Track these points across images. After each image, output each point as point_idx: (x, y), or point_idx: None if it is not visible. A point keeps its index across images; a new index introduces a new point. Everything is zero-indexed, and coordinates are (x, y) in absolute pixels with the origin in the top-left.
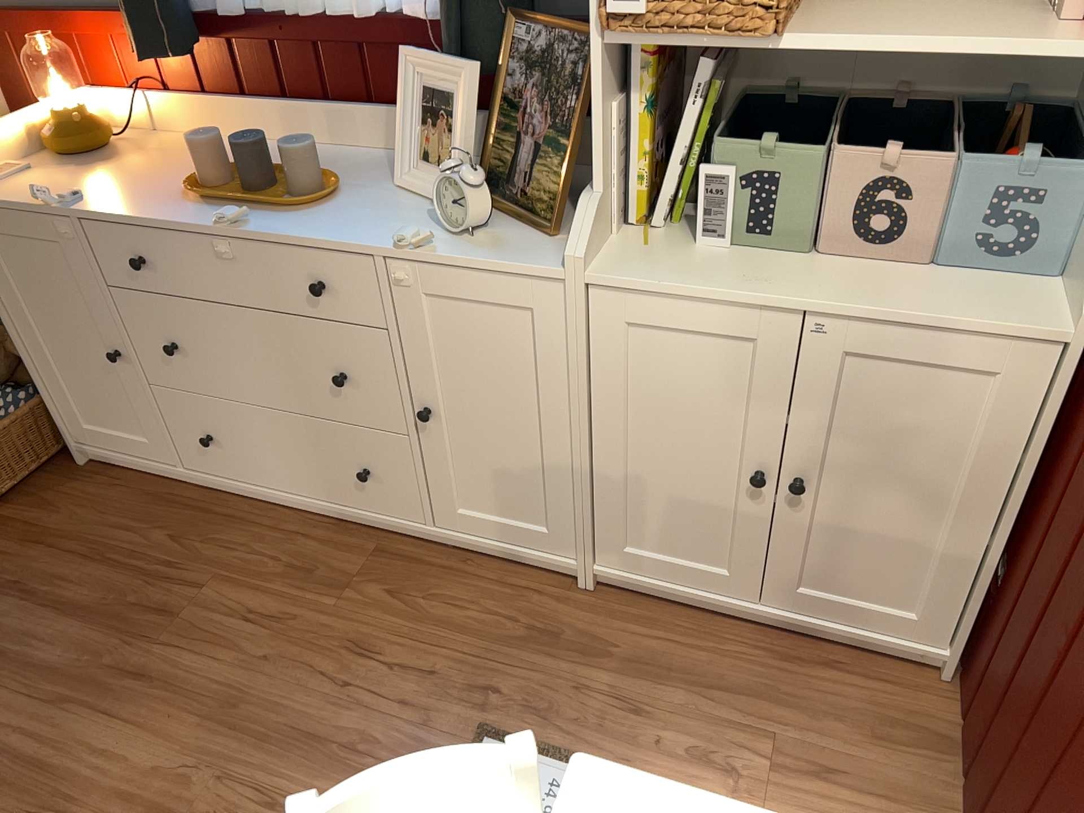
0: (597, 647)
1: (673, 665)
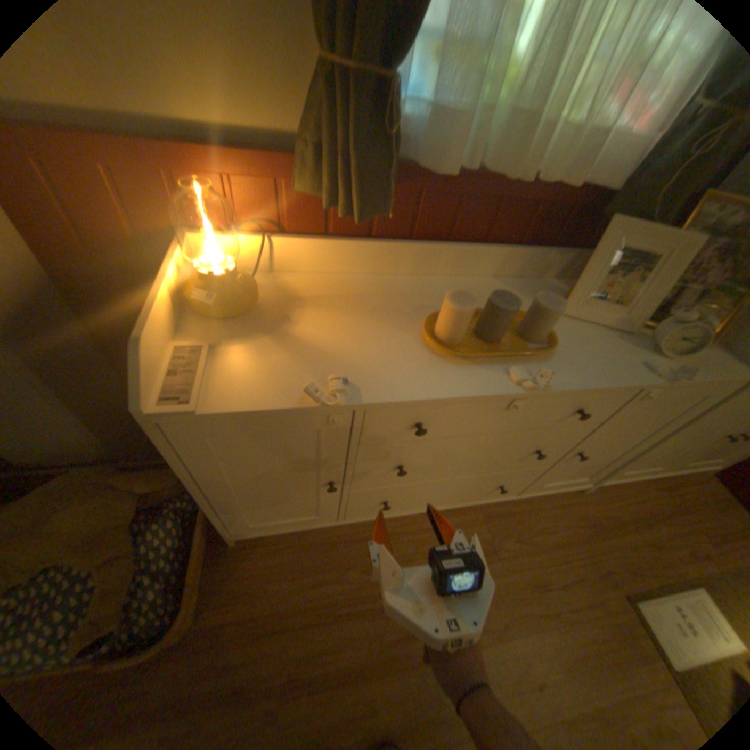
0: (621, 526)
1: (649, 519)
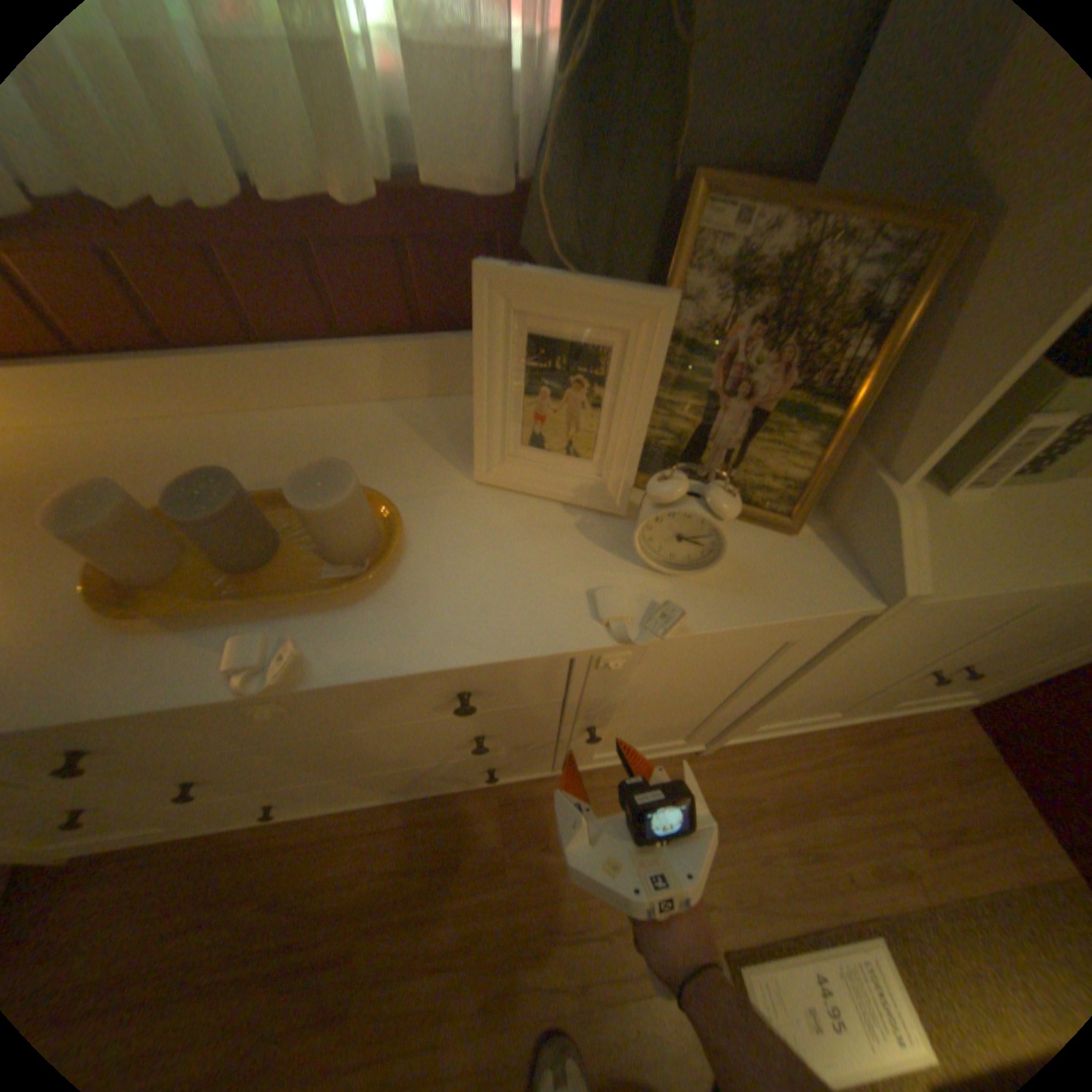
0: (754, 817)
1: (814, 802)
